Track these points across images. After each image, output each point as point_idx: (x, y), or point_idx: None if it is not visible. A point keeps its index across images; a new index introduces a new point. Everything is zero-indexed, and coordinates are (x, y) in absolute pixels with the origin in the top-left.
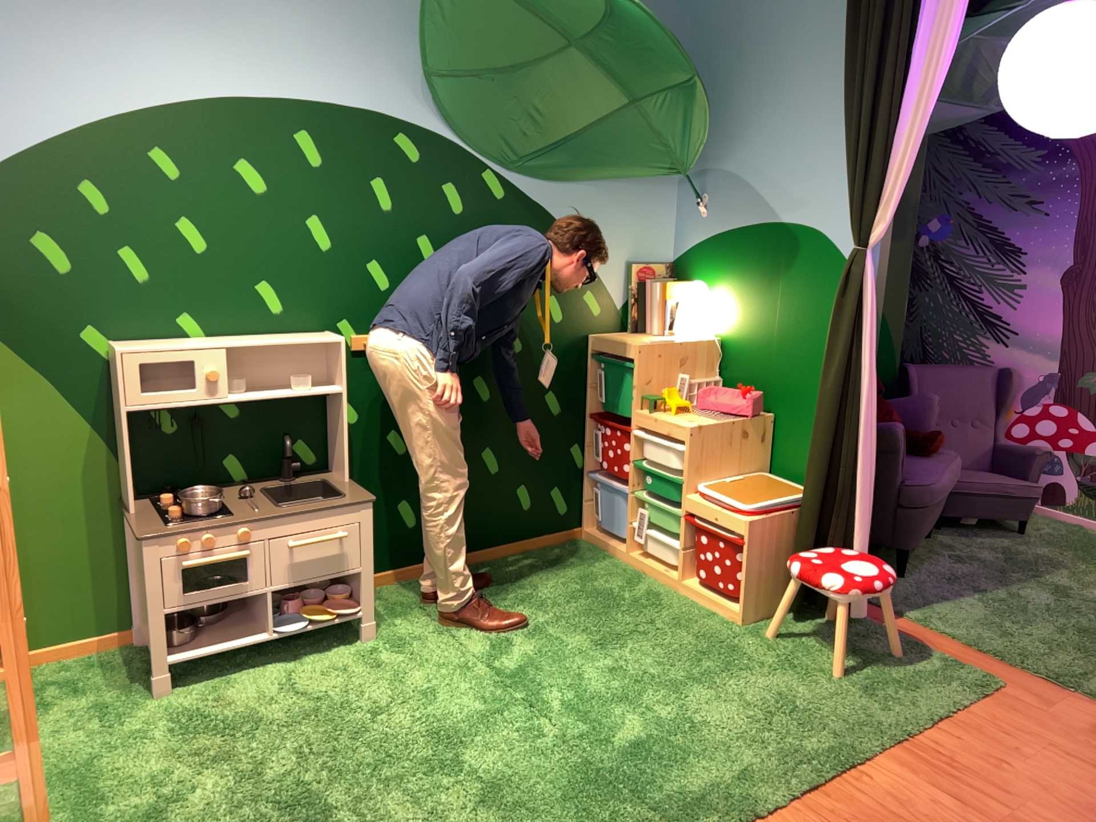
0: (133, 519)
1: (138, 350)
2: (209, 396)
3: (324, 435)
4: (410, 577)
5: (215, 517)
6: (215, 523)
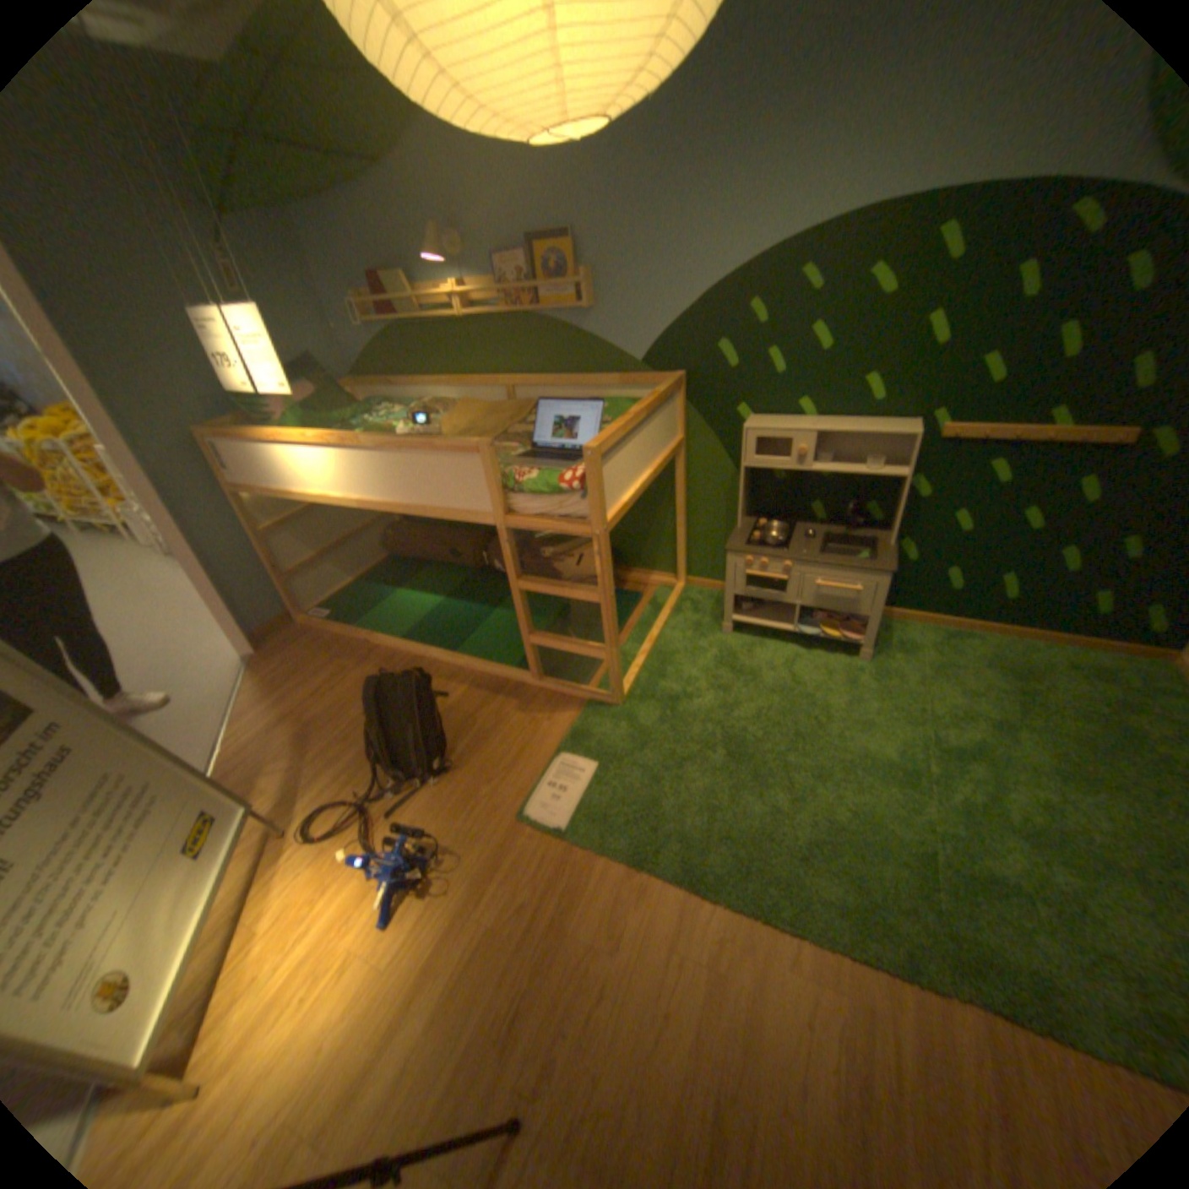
0: (734, 533)
1: (756, 428)
2: (796, 466)
3: (894, 503)
4: (941, 625)
5: (776, 549)
6: (771, 554)
